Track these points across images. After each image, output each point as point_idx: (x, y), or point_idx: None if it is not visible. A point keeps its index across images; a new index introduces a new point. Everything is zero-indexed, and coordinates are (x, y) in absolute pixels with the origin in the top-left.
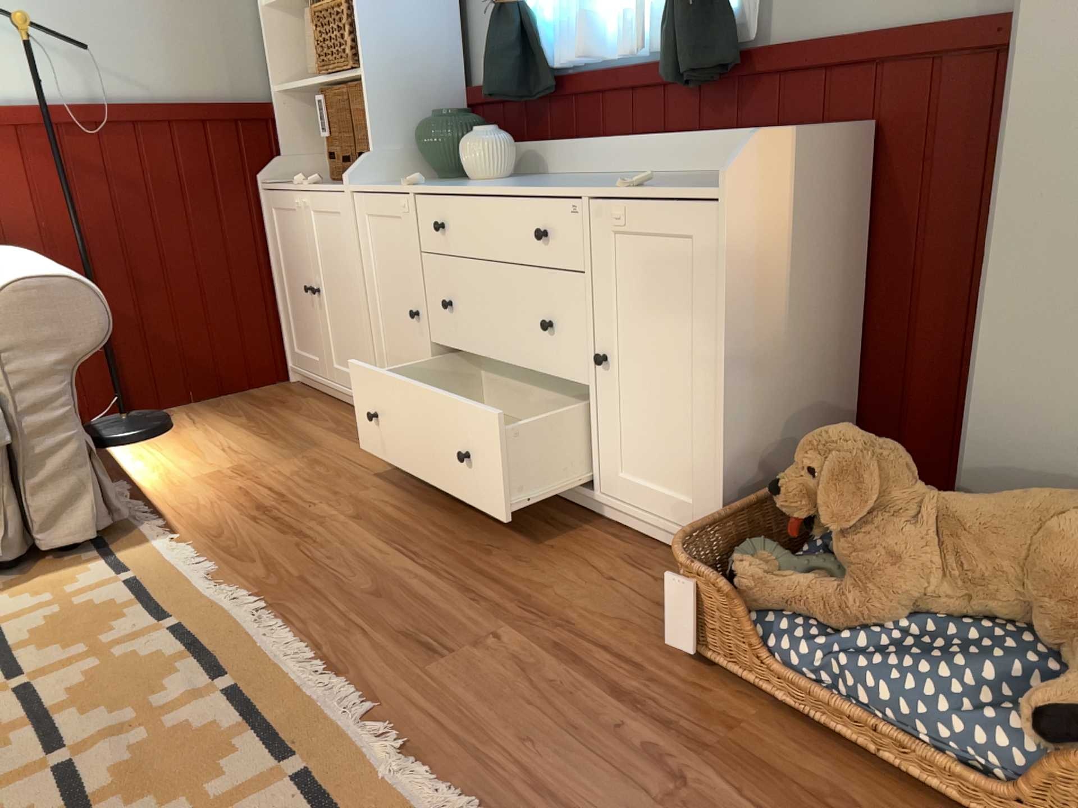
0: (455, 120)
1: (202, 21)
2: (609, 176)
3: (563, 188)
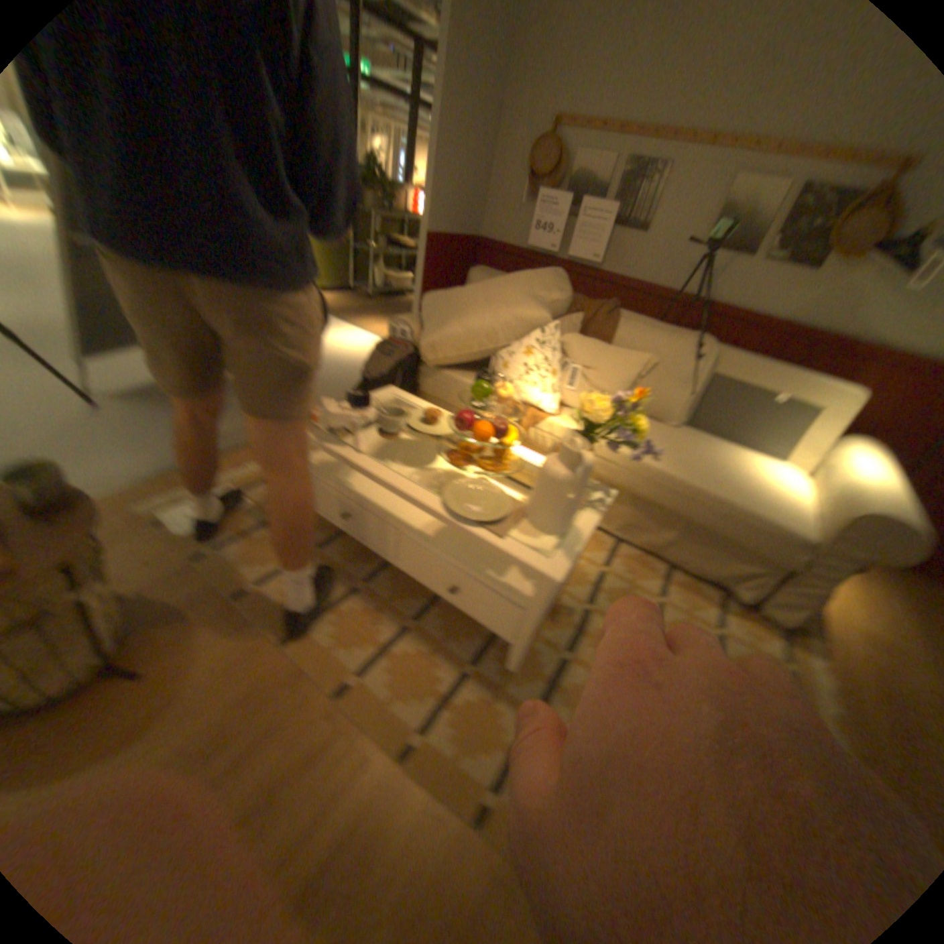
0: None
1: None
2: None
3: None
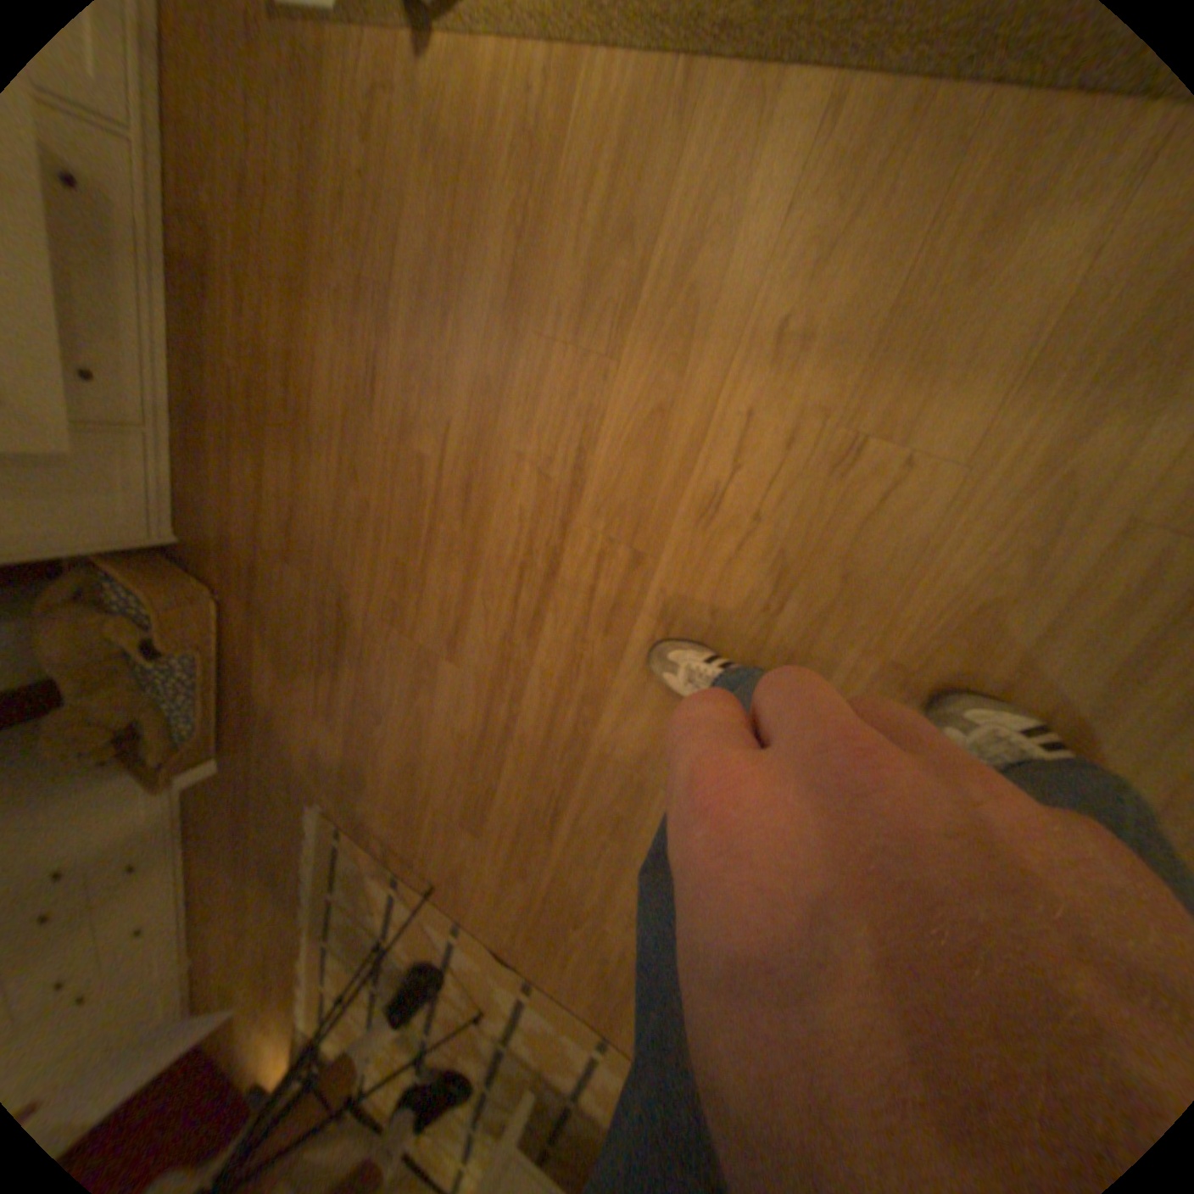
0: None
1: None
2: None
3: None
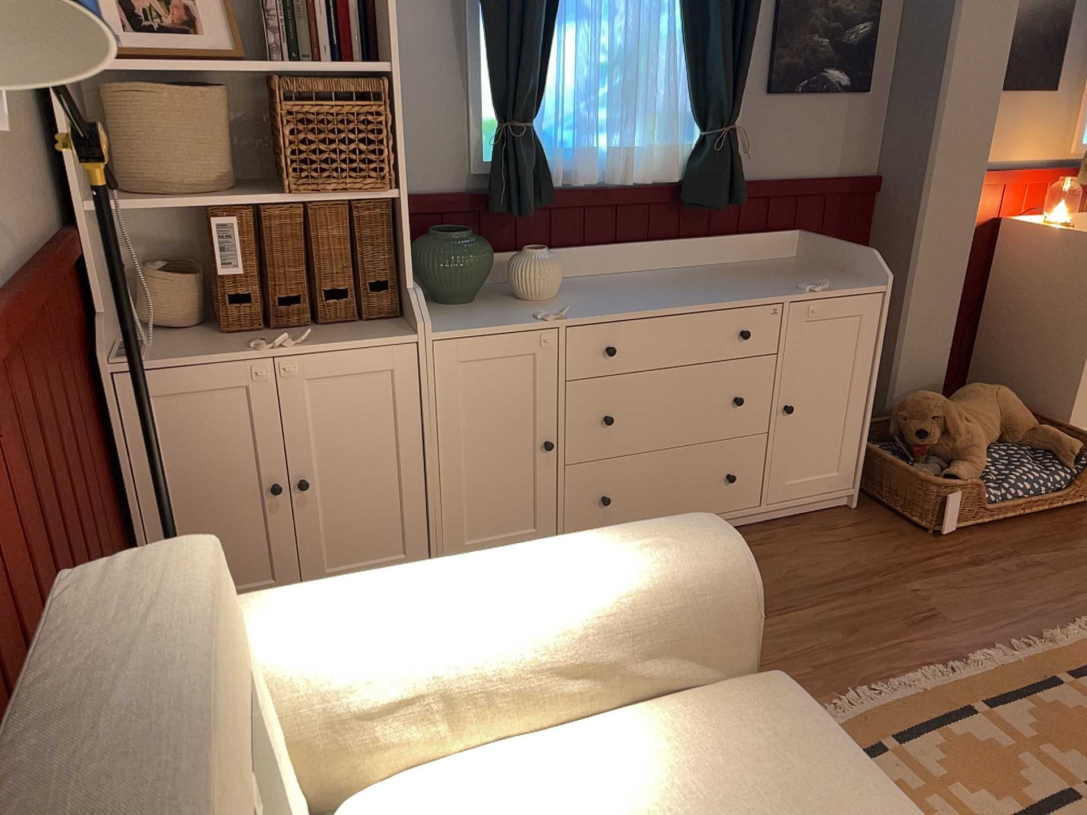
0: (481, 240)
1: (8, 95)
2: (632, 277)
3: (755, 298)
